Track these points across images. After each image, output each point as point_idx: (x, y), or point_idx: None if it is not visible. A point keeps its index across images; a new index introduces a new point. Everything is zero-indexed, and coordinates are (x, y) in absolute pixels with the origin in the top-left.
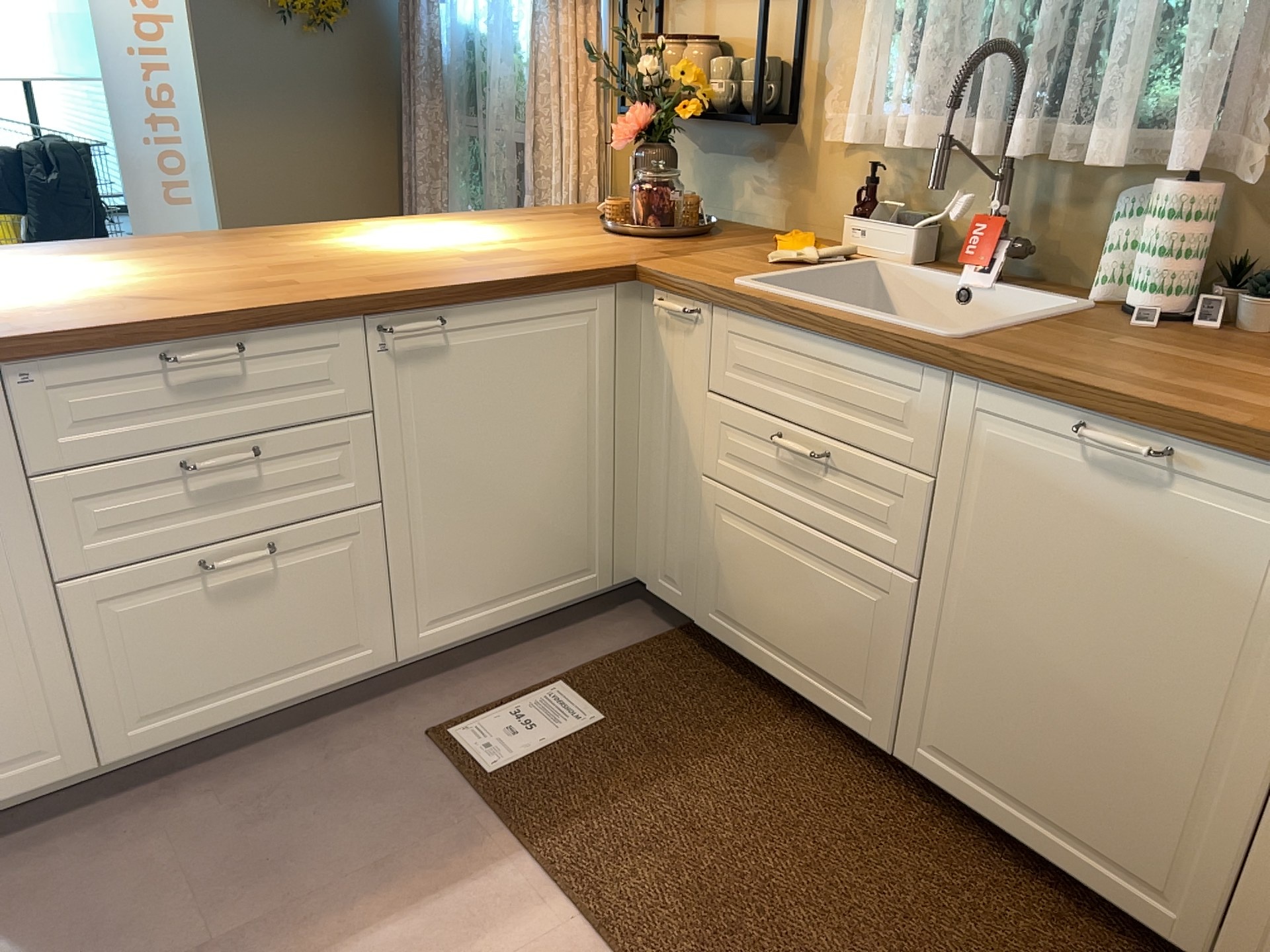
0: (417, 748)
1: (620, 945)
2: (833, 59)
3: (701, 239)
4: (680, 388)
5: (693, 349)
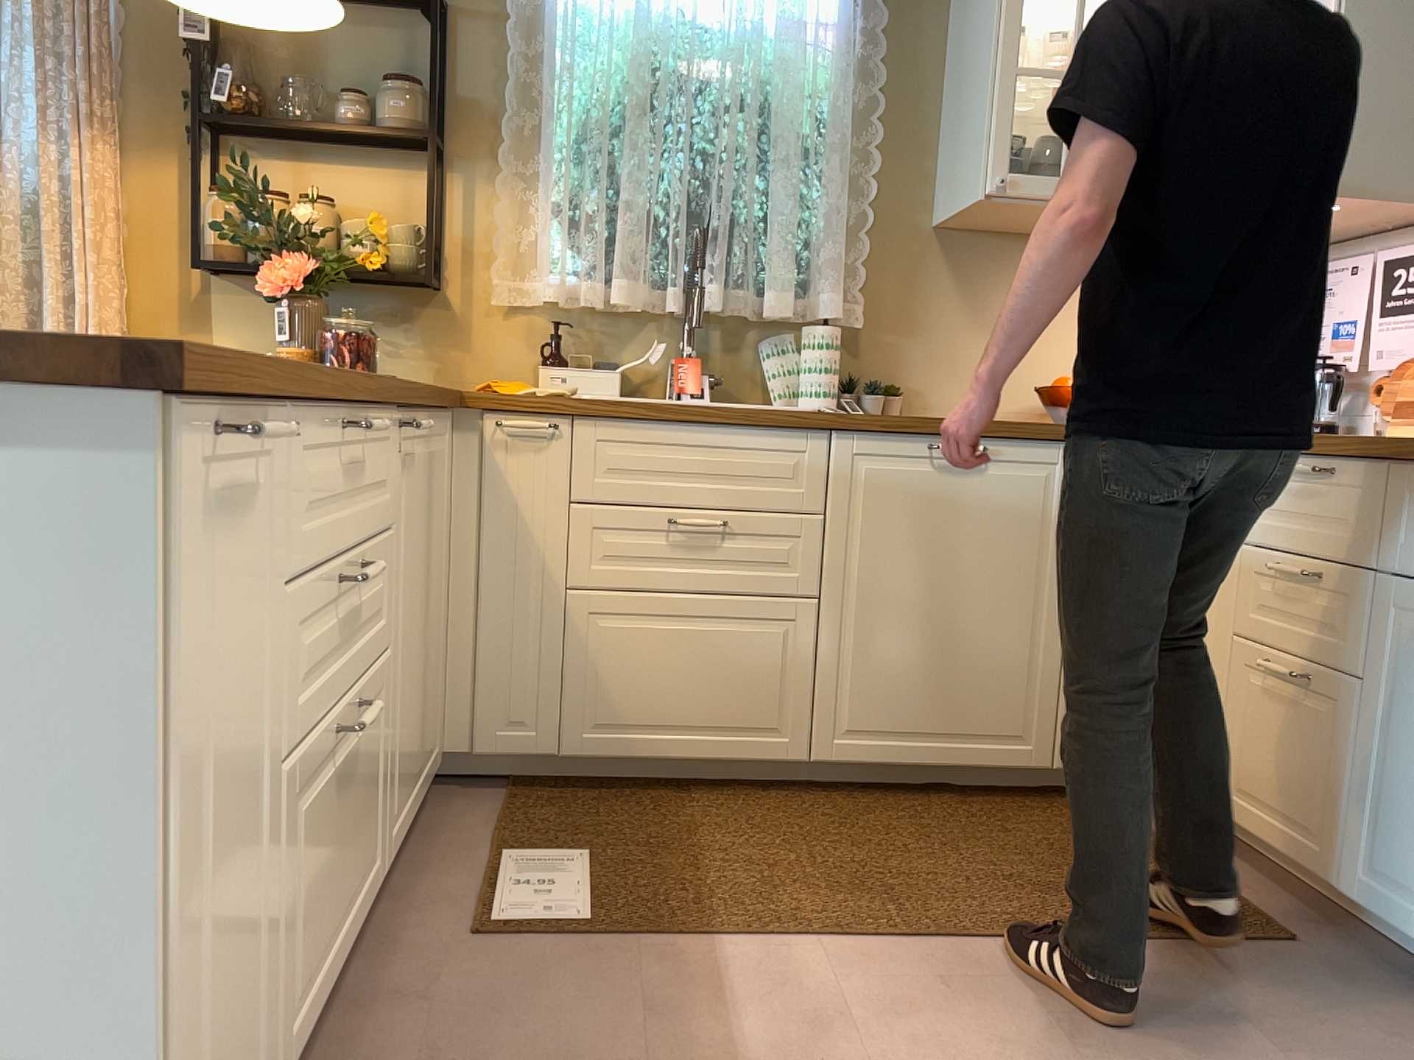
0: (486, 950)
1: (863, 934)
2: (501, 230)
3: None
4: (527, 509)
5: (545, 466)
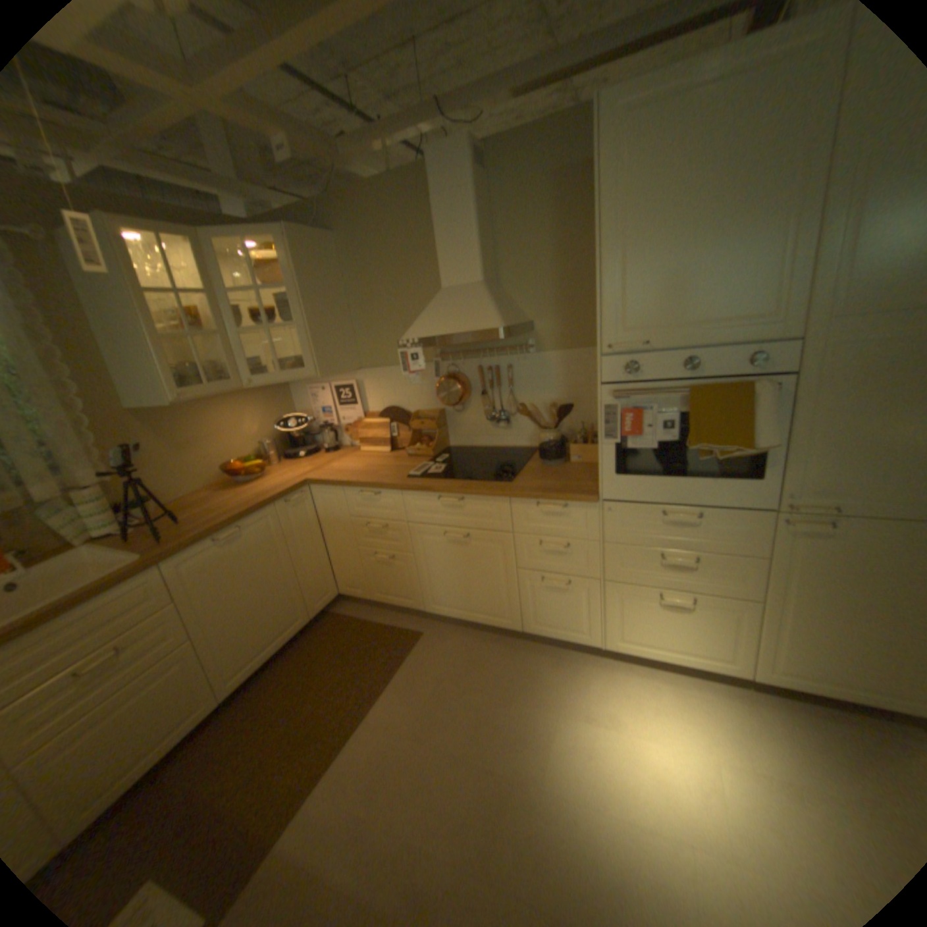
0: None
1: (323, 770)
2: None
3: None
4: None
5: None
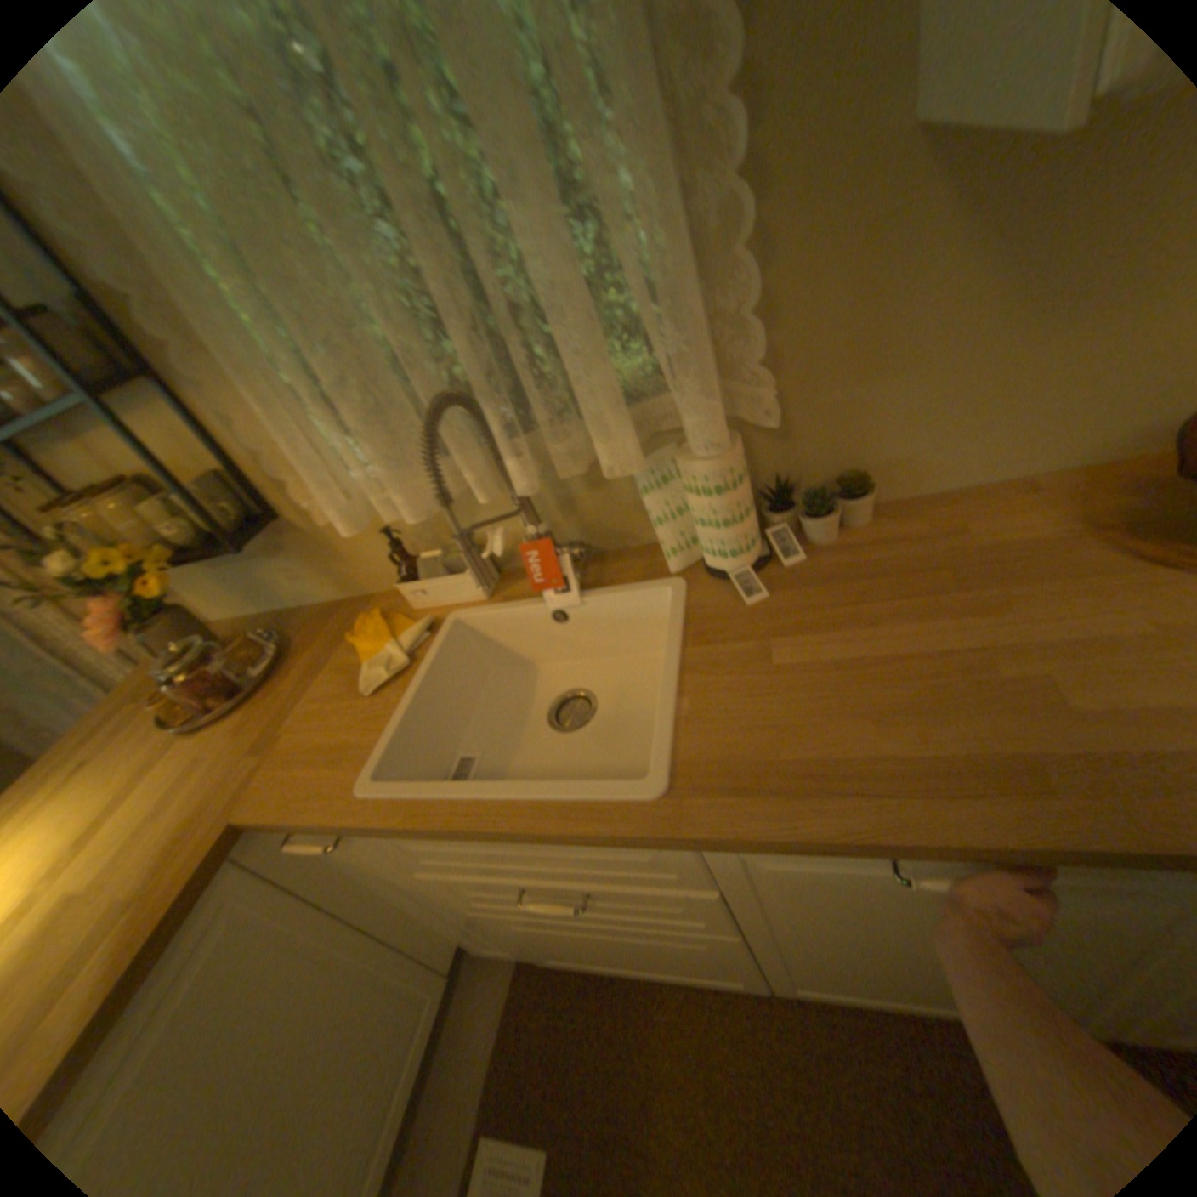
0: None
1: None
2: (256, 451)
3: (275, 677)
4: (379, 876)
5: (364, 856)
